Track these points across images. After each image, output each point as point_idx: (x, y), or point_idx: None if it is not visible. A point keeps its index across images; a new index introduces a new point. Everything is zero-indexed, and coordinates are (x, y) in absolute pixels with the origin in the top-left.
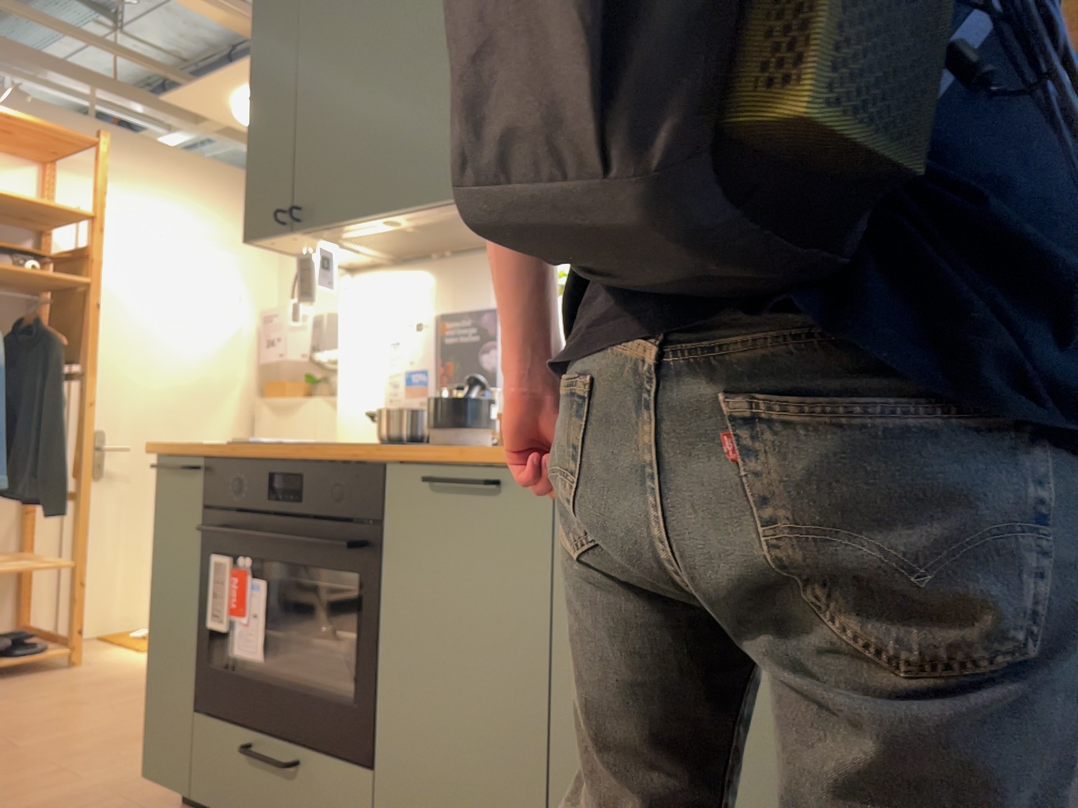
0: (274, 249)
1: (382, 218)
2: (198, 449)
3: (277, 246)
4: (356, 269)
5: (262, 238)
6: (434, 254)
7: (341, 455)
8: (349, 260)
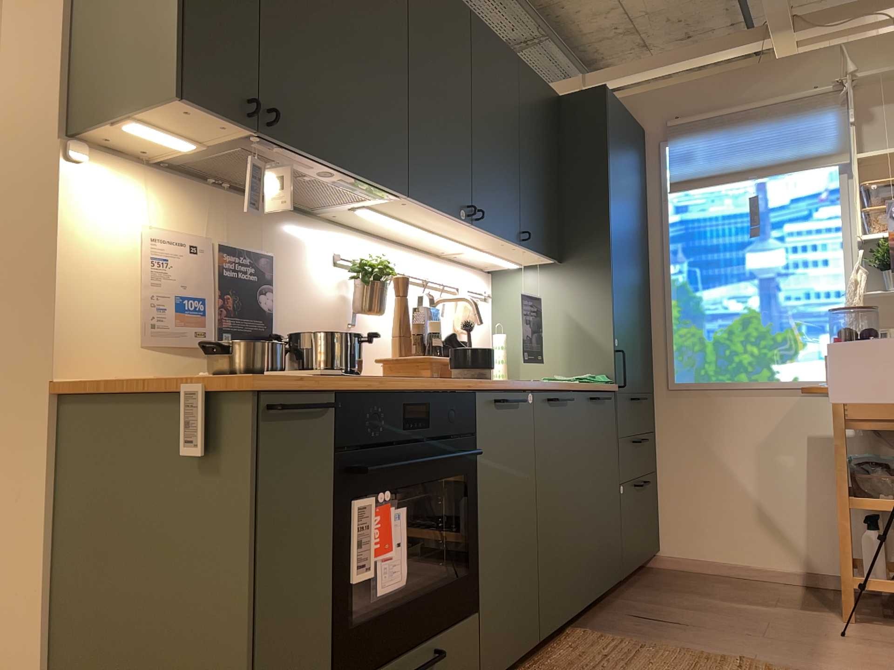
0: (162, 110)
1: (340, 170)
2: (337, 383)
3: (179, 113)
4: (86, 142)
5: (201, 106)
6: (215, 179)
7: (447, 386)
8: (118, 137)
